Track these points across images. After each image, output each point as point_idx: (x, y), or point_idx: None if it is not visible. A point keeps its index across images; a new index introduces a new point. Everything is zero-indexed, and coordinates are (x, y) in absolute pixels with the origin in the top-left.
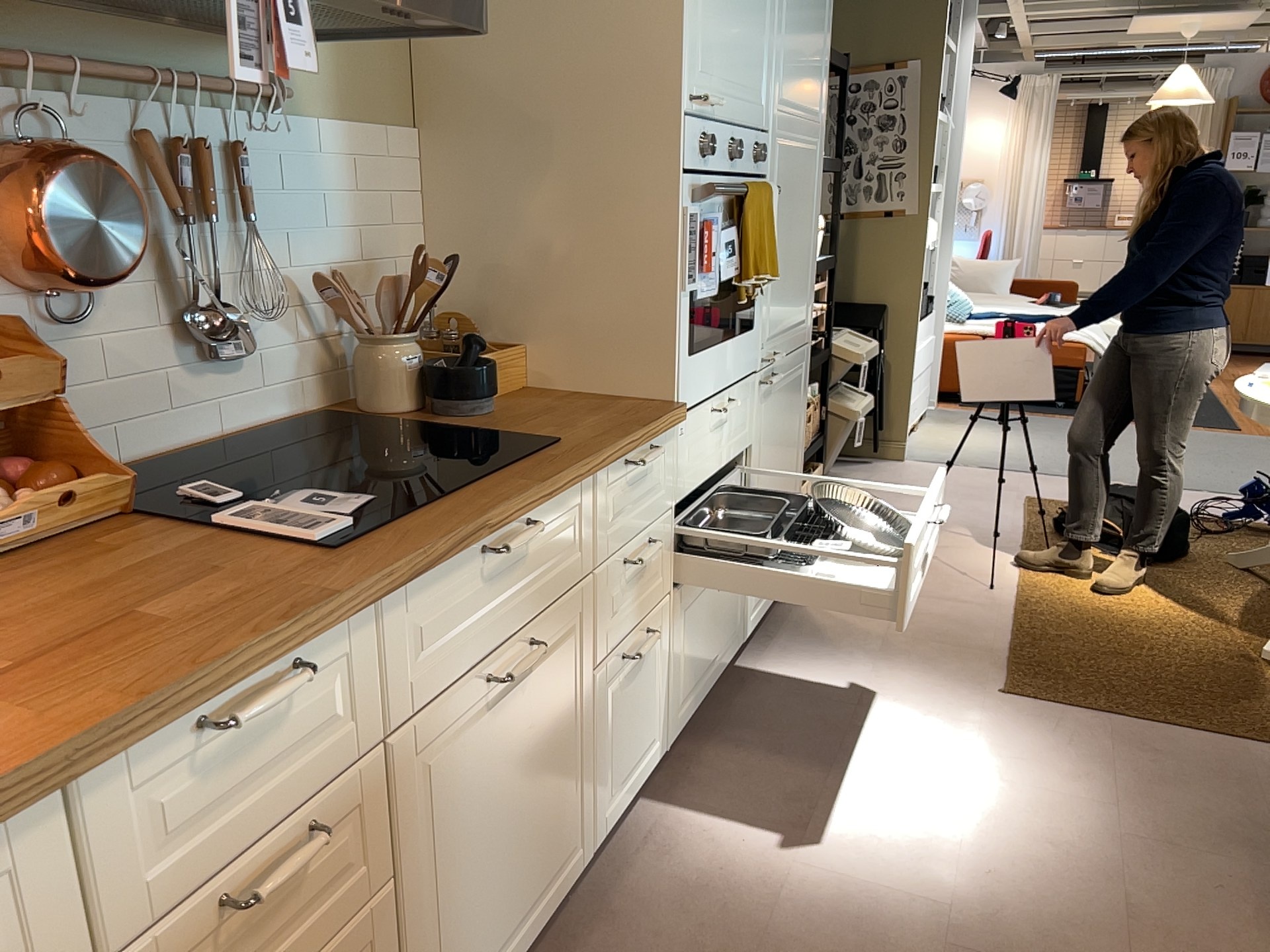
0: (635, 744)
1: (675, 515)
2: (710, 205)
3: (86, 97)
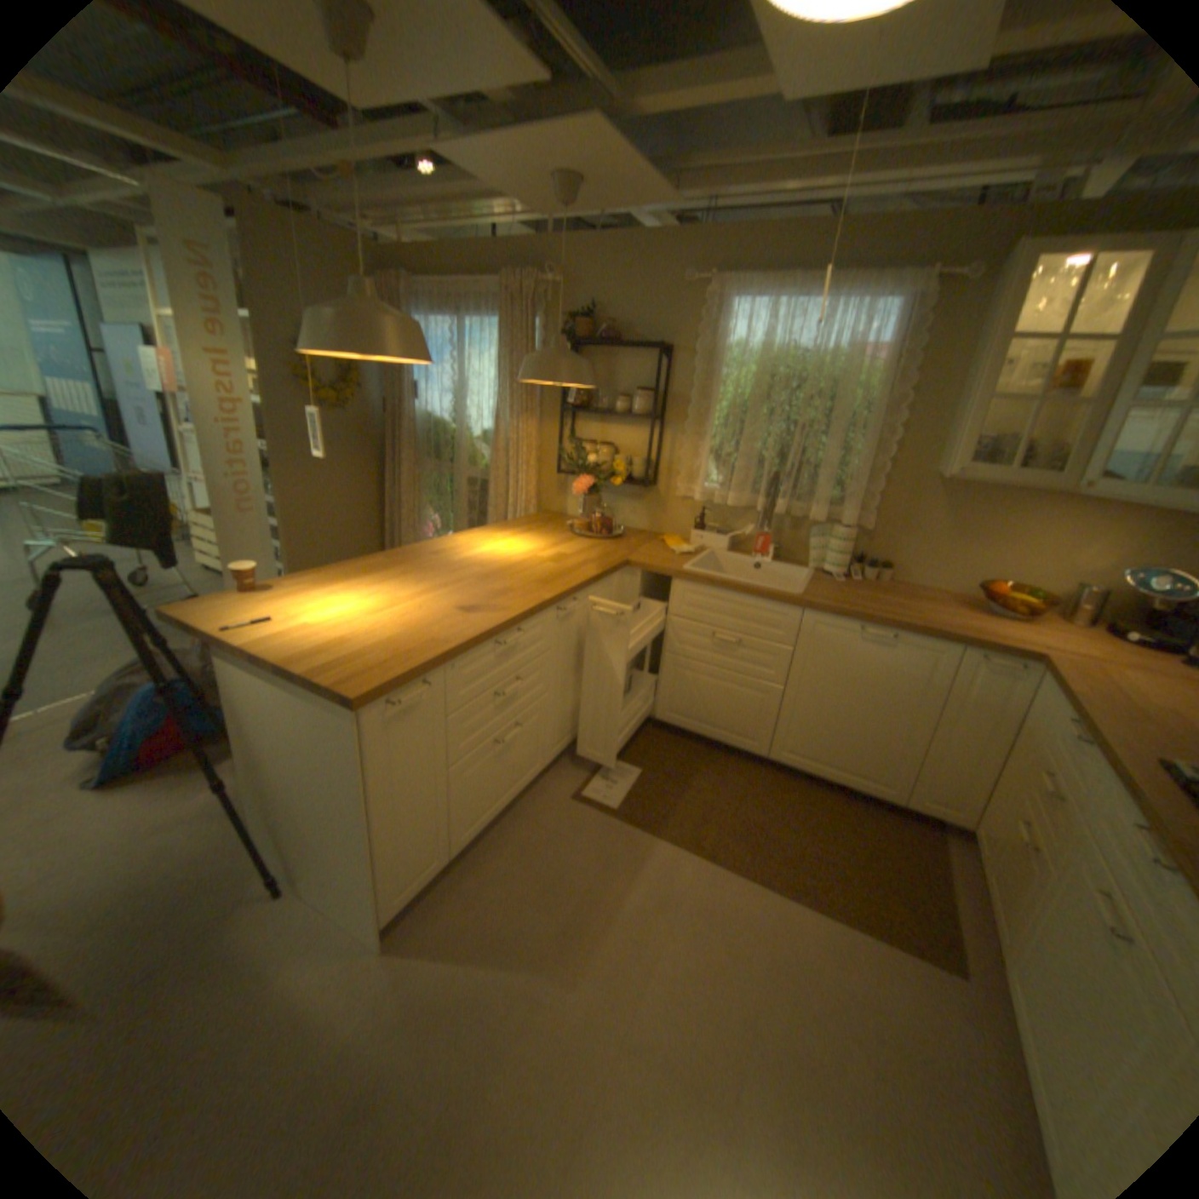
0: None
1: None
2: None
3: None
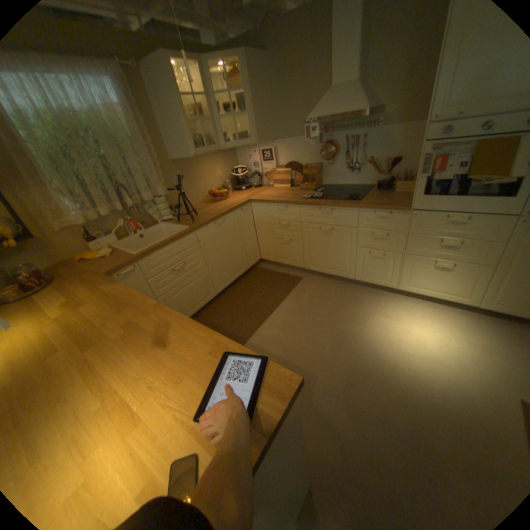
0: (376, 274)
1: (408, 235)
2: (450, 148)
3: (339, 131)
